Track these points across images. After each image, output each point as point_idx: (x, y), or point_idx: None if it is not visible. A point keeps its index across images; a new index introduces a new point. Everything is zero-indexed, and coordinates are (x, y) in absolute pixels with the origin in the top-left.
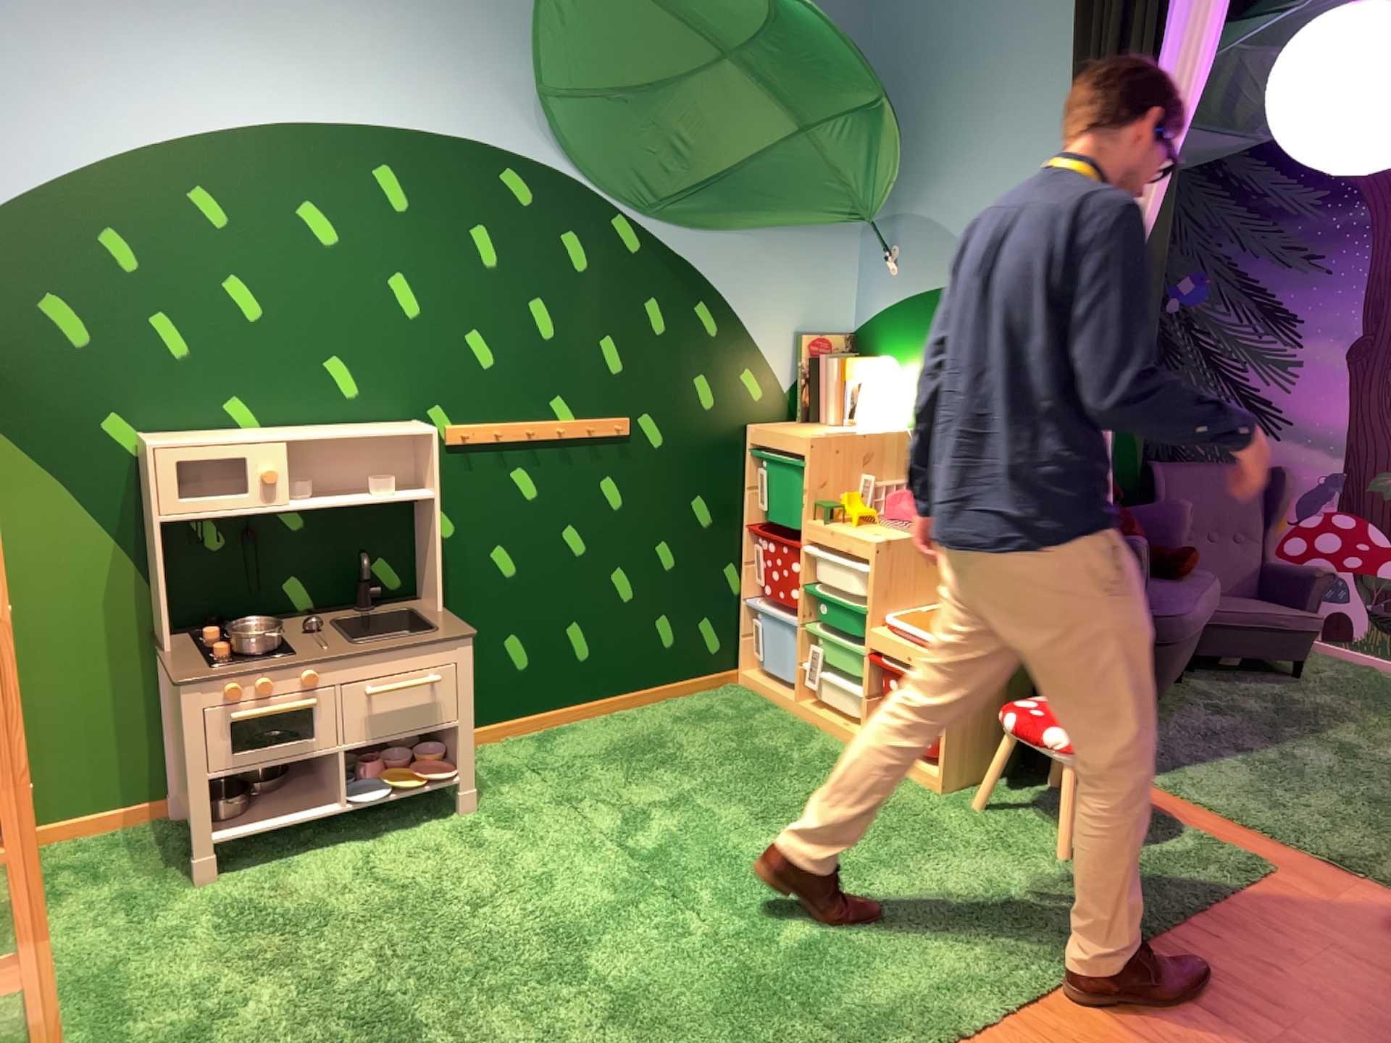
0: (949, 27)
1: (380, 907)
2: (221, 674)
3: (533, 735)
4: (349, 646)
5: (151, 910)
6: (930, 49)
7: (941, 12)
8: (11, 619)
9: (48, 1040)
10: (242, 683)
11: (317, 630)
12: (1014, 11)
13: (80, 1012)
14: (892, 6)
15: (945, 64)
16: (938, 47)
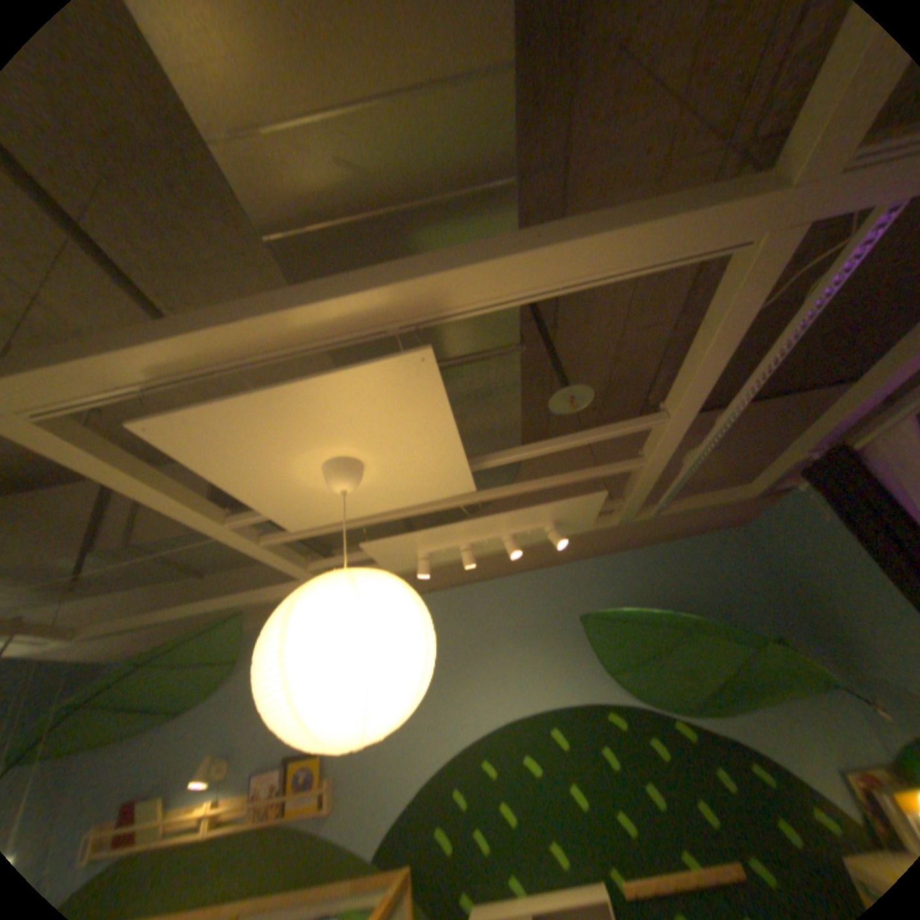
0: (815, 568)
1: None
2: None
3: None
4: None
5: None
6: (813, 580)
7: (806, 561)
8: None
9: None
10: None
11: None
12: (846, 554)
13: None
14: (780, 562)
15: (827, 586)
16: (817, 578)
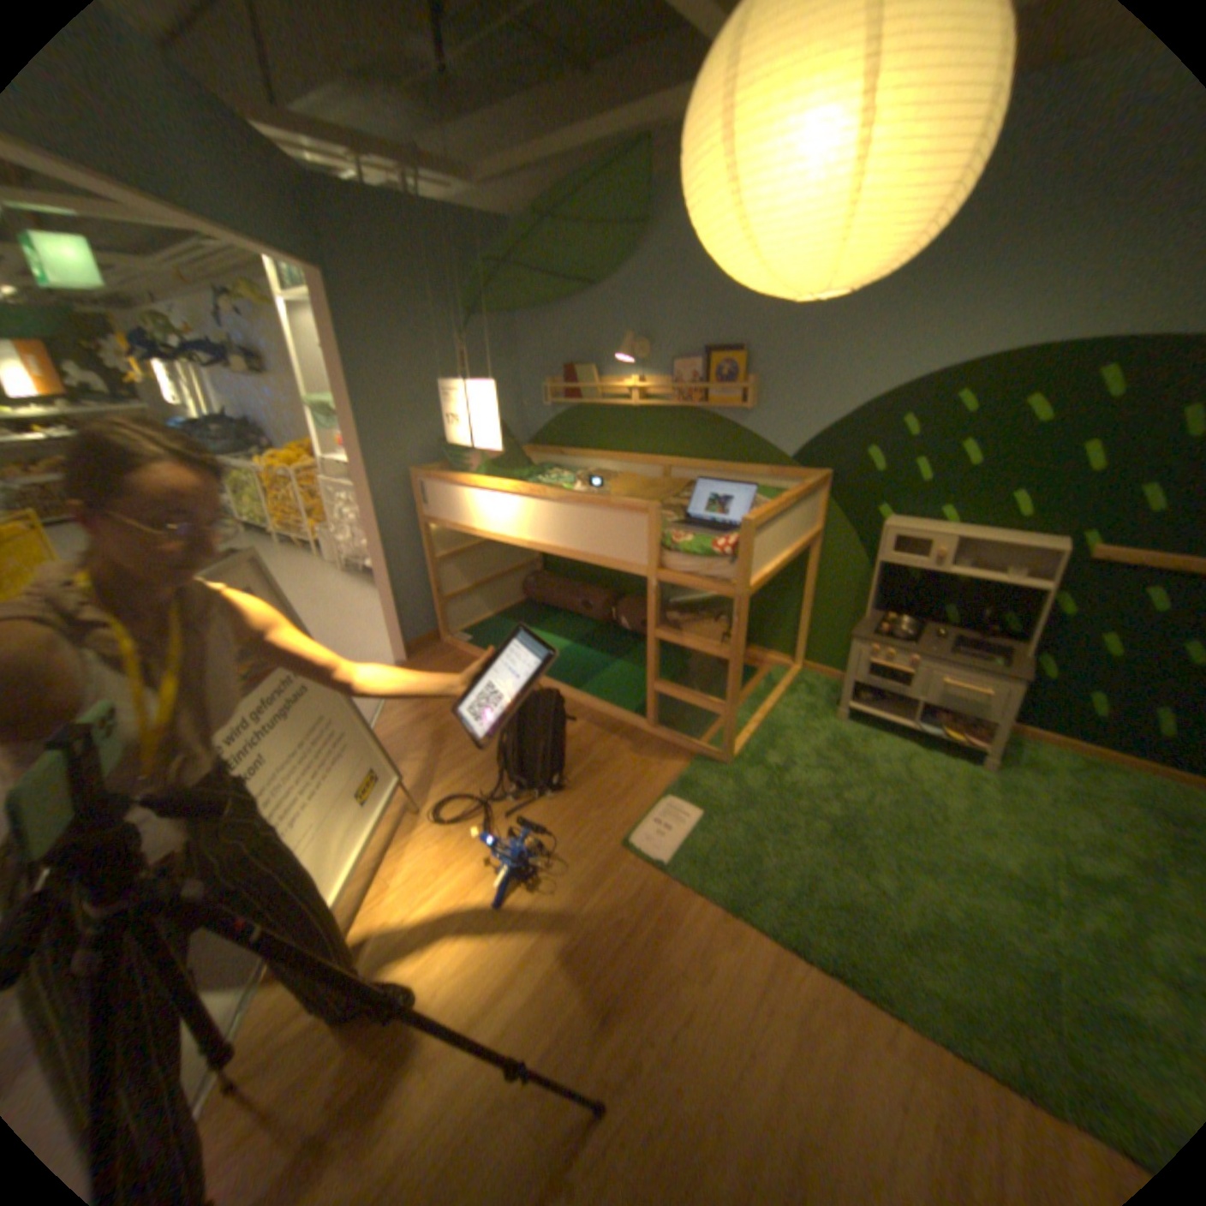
0: None
1: (894, 781)
2: (871, 640)
3: (1090, 760)
4: (946, 655)
5: (813, 718)
6: None
7: None
8: (818, 581)
9: (744, 737)
10: (879, 648)
11: (943, 637)
12: None
13: (763, 736)
14: None
15: None
16: None
